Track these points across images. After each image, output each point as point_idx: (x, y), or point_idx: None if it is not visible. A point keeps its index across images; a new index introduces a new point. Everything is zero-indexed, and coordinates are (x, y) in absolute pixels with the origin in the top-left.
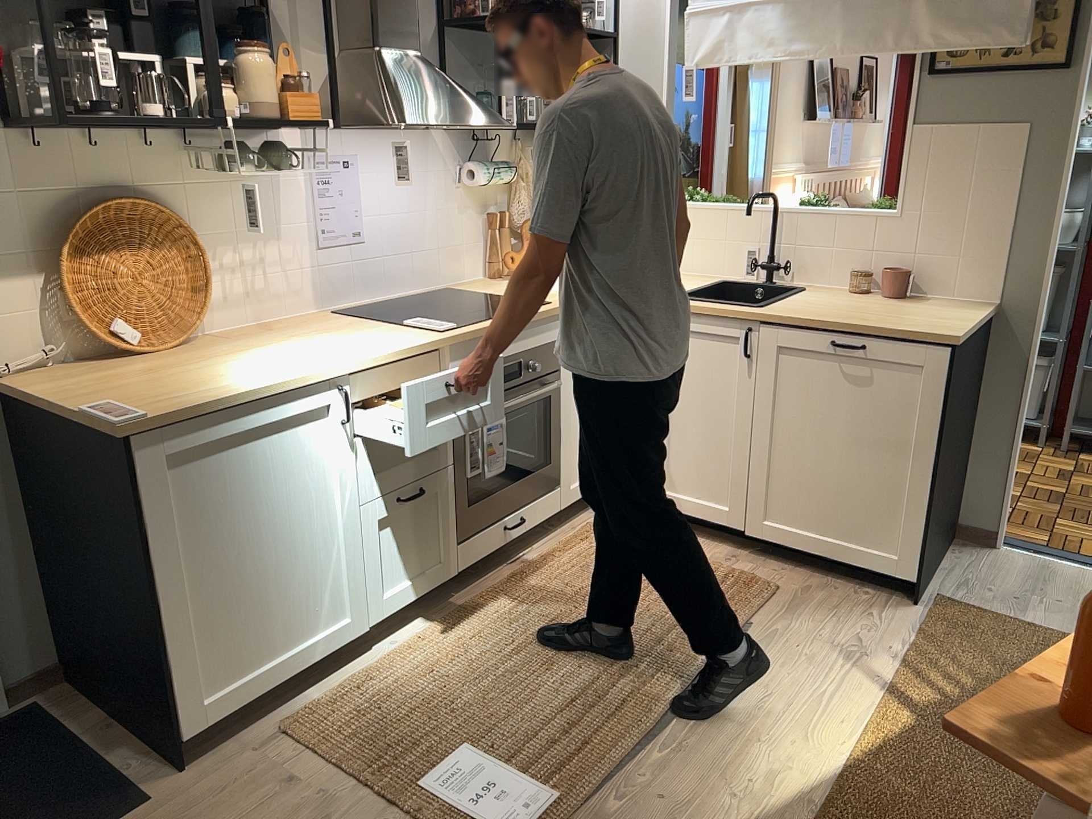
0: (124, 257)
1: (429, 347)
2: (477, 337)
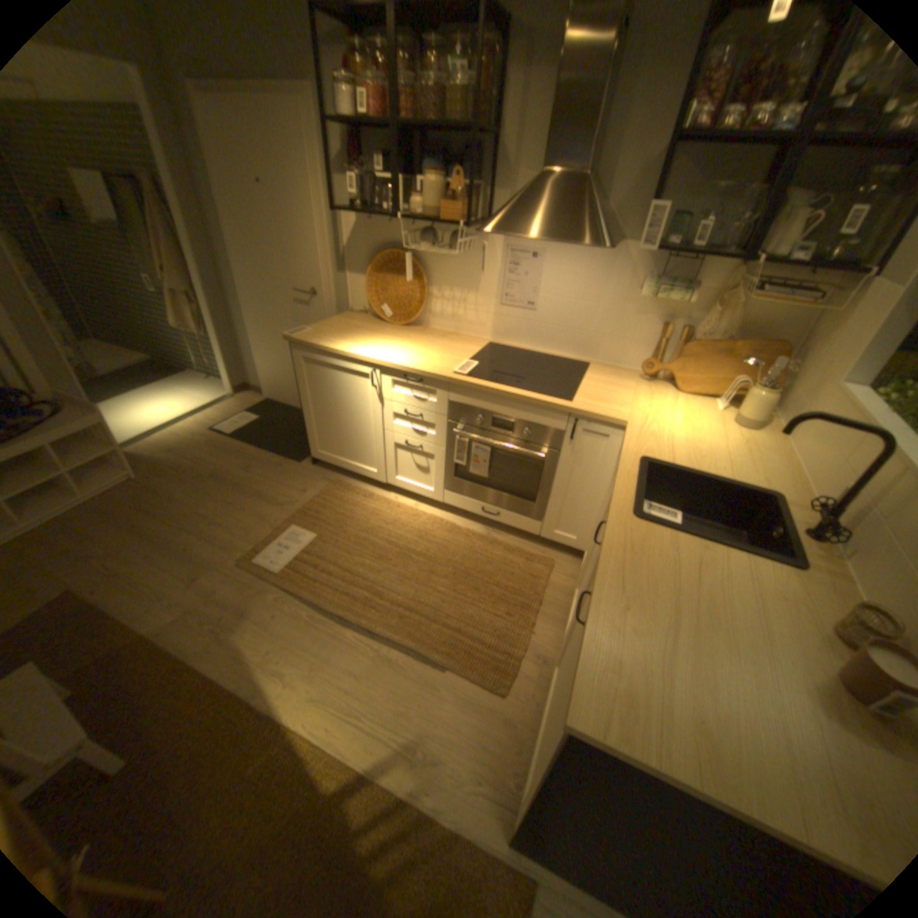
0: (394, 278)
1: (430, 376)
2: (472, 389)
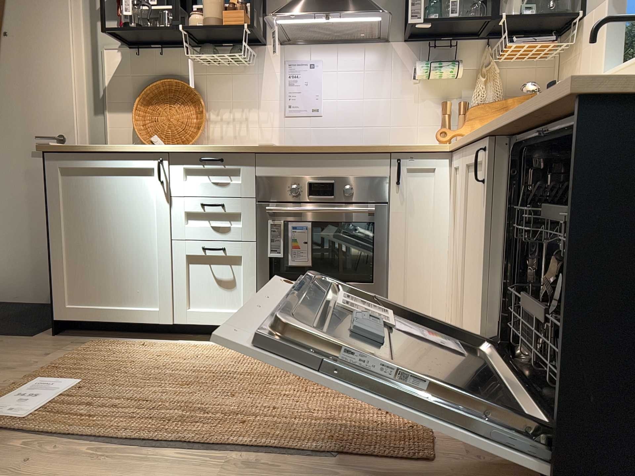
0: (164, 107)
1: (232, 150)
2: (283, 153)
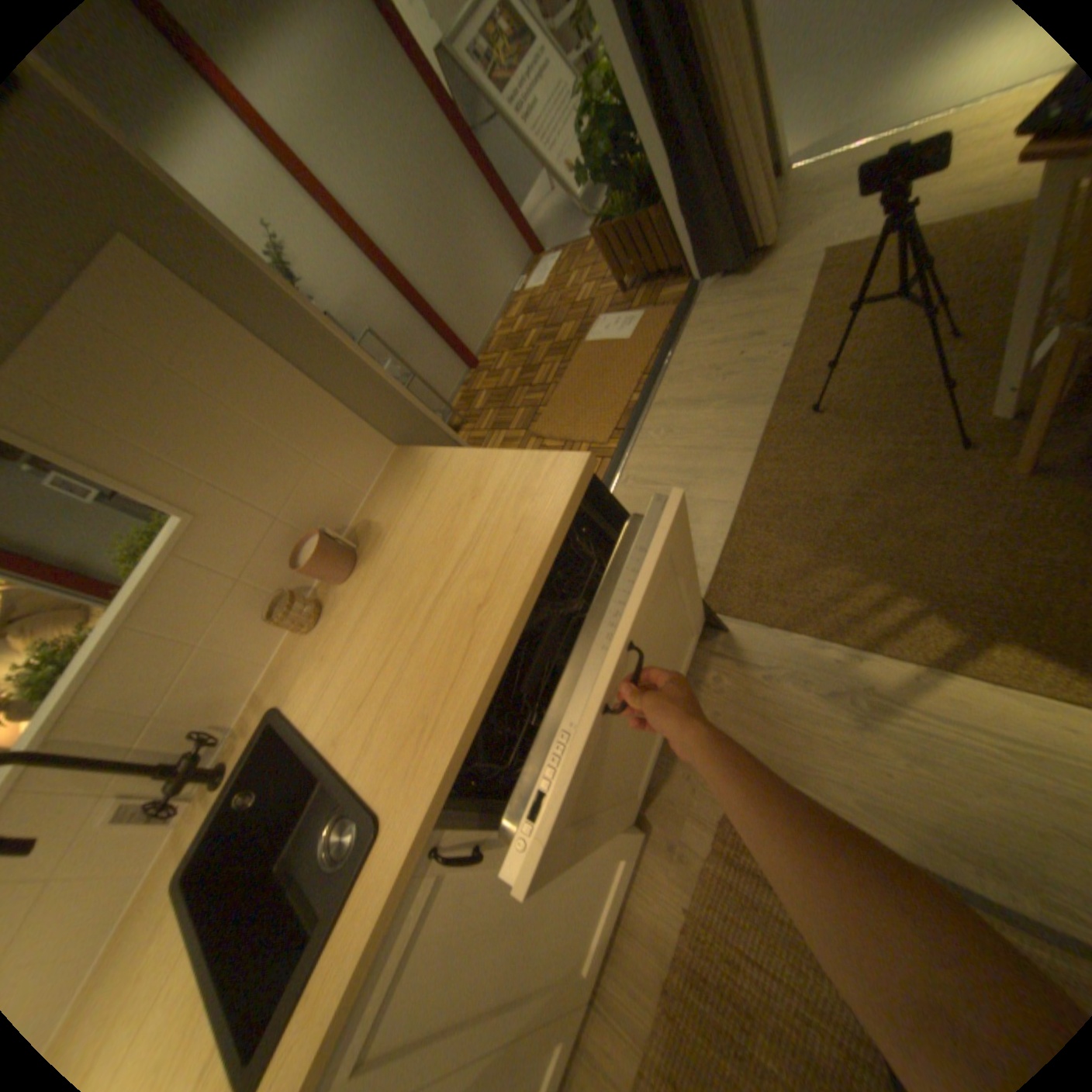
0: None
1: None
2: None
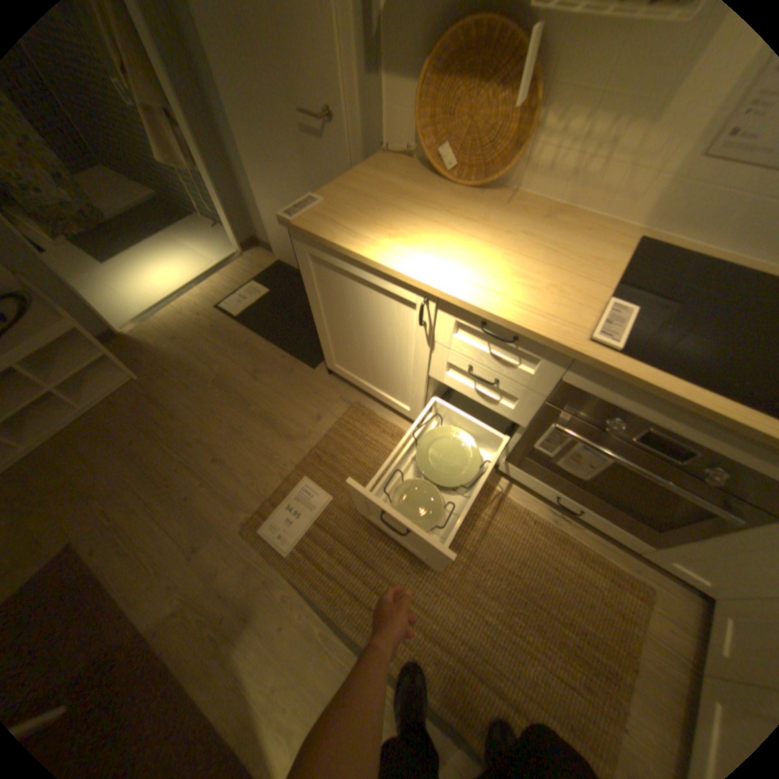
0: (471, 83)
1: (540, 338)
2: (630, 381)
